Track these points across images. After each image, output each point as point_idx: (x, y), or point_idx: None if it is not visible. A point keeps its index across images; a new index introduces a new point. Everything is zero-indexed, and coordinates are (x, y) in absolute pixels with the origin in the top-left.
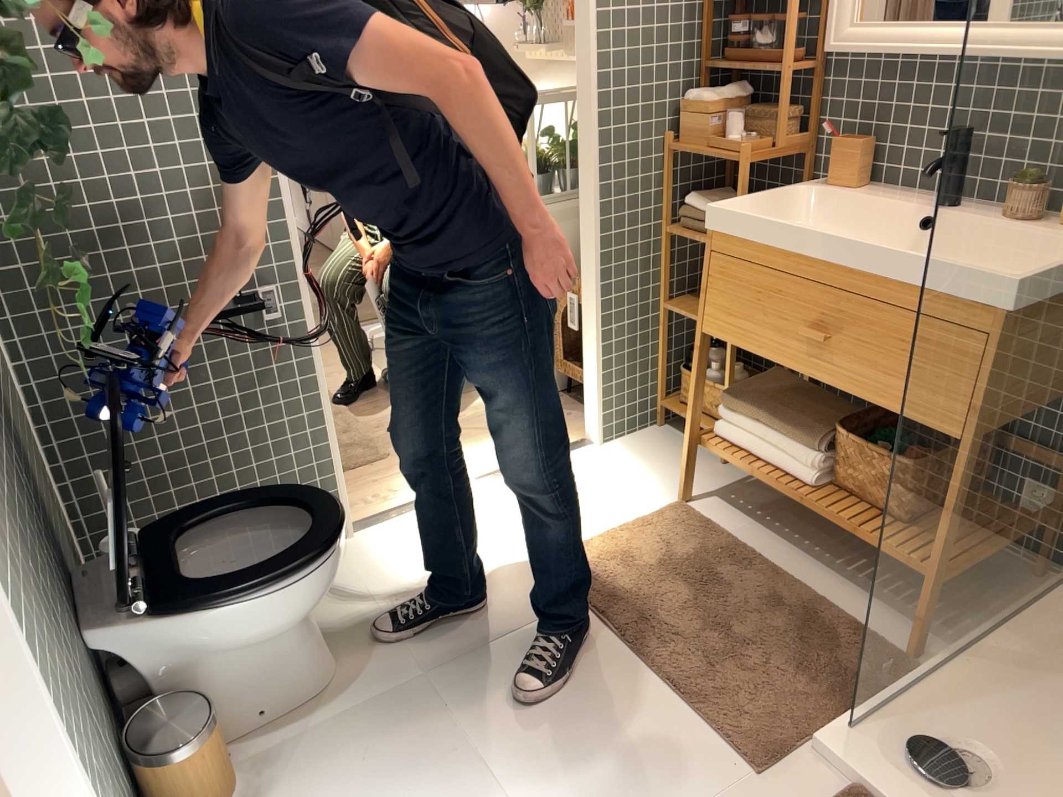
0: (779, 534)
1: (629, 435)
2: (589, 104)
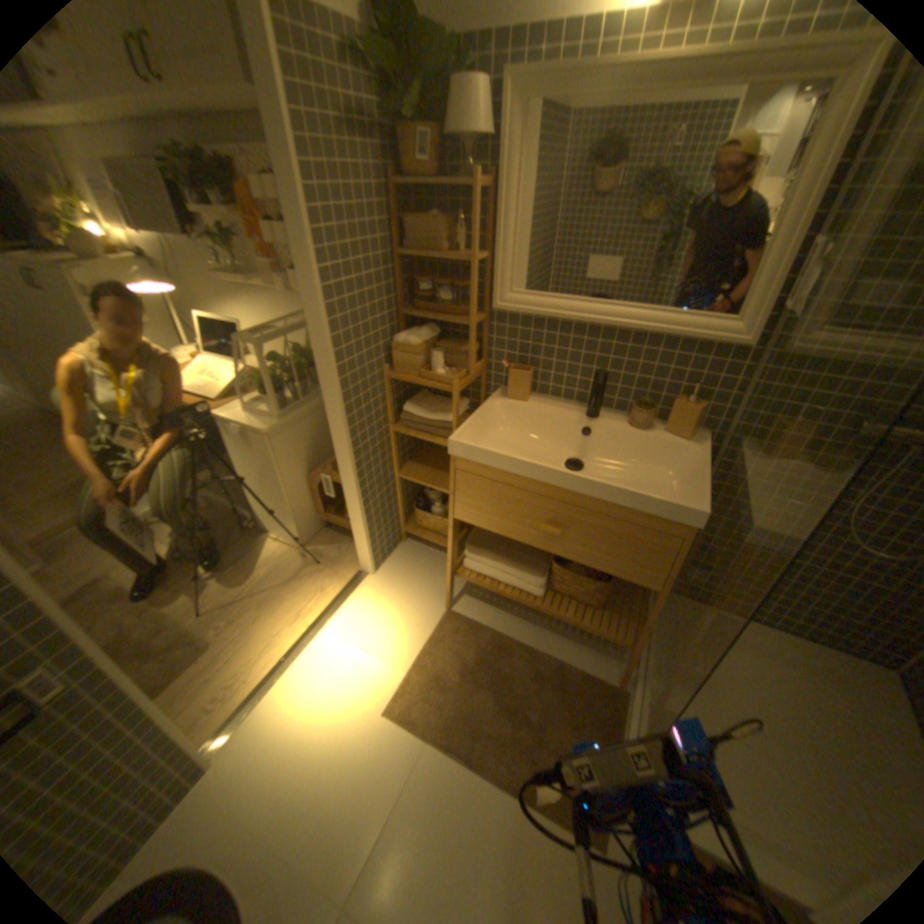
0: (513, 614)
1: (387, 557)
2: (324, 358)
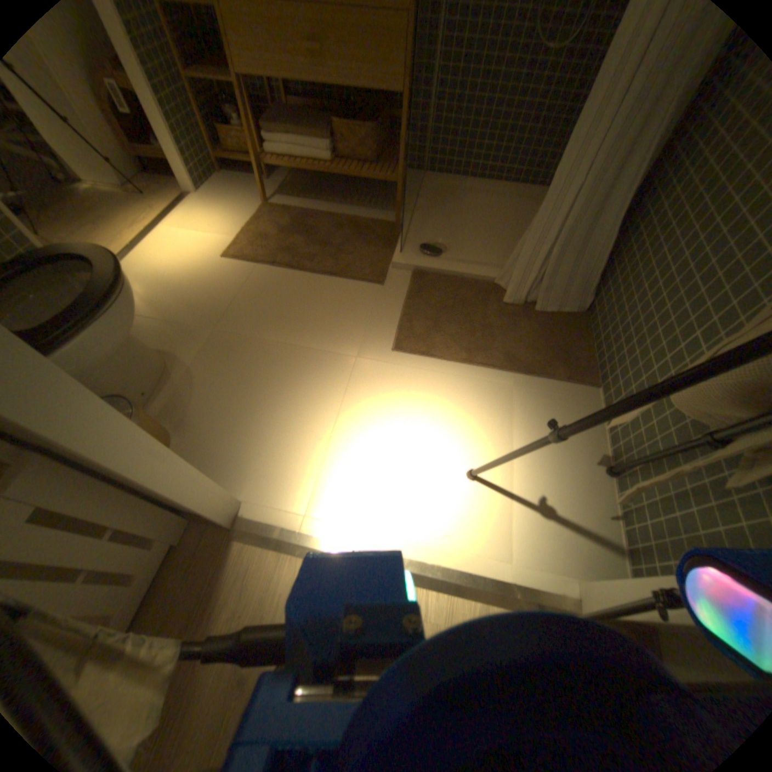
0: (317, 198)
1: (206, 180)
2: None
